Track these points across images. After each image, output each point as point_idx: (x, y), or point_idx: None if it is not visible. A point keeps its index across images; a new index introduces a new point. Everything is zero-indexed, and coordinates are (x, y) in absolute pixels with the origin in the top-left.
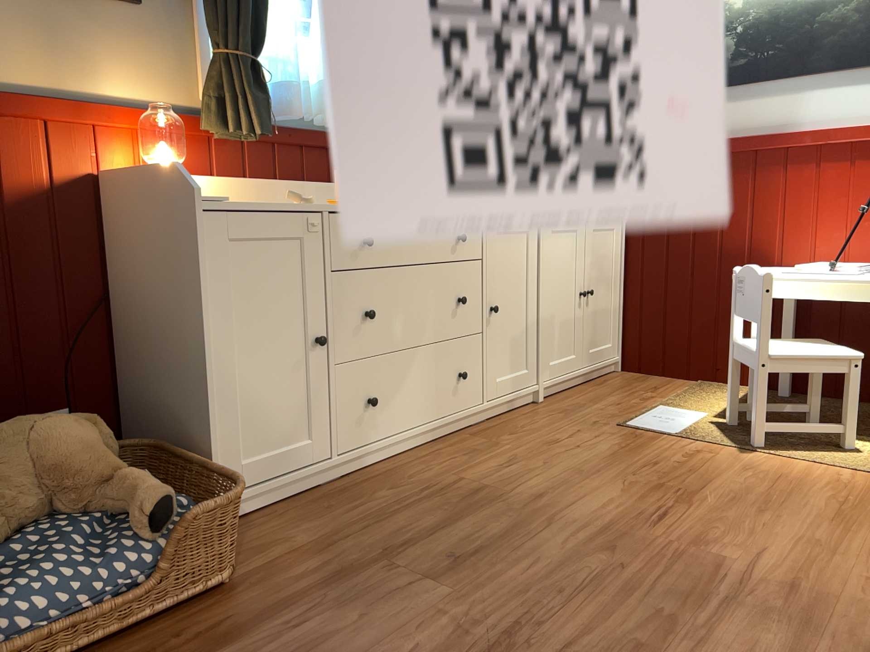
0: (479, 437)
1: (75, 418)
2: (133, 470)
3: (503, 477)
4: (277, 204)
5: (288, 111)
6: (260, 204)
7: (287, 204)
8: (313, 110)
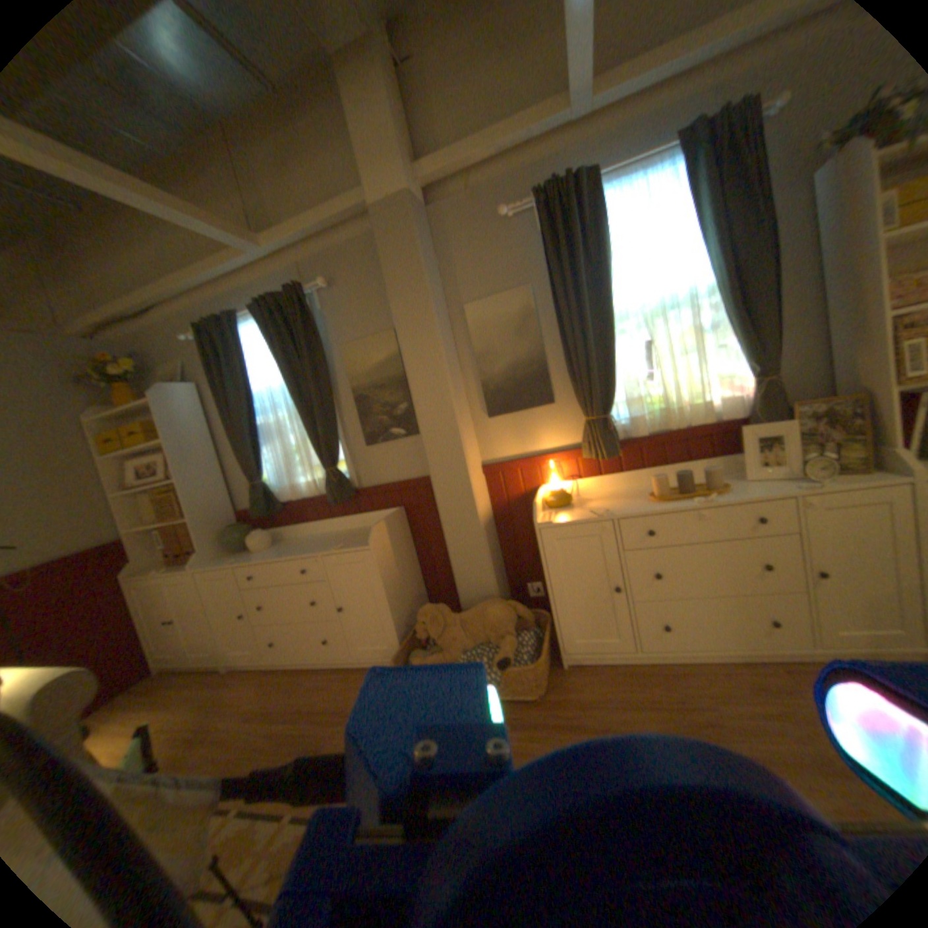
0: (791, 677)
1: (505, 604)
2: (510, 636)
3: (747, 726)
4: (589, 514)
5: (636, 433)
6: (578, 515)
7: (596, 512)
8: (661, 423)
